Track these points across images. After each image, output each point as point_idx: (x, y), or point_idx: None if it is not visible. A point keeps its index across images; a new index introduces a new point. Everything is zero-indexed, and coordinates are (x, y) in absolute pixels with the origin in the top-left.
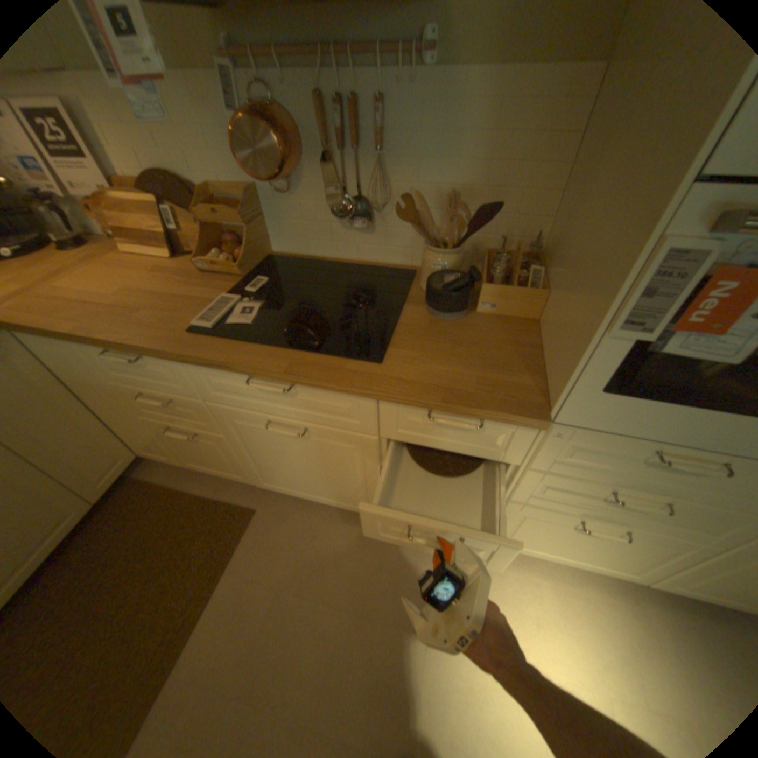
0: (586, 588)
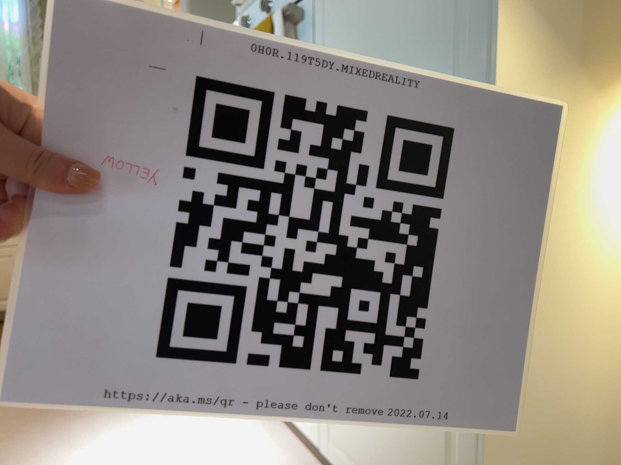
0: (290, 460)
